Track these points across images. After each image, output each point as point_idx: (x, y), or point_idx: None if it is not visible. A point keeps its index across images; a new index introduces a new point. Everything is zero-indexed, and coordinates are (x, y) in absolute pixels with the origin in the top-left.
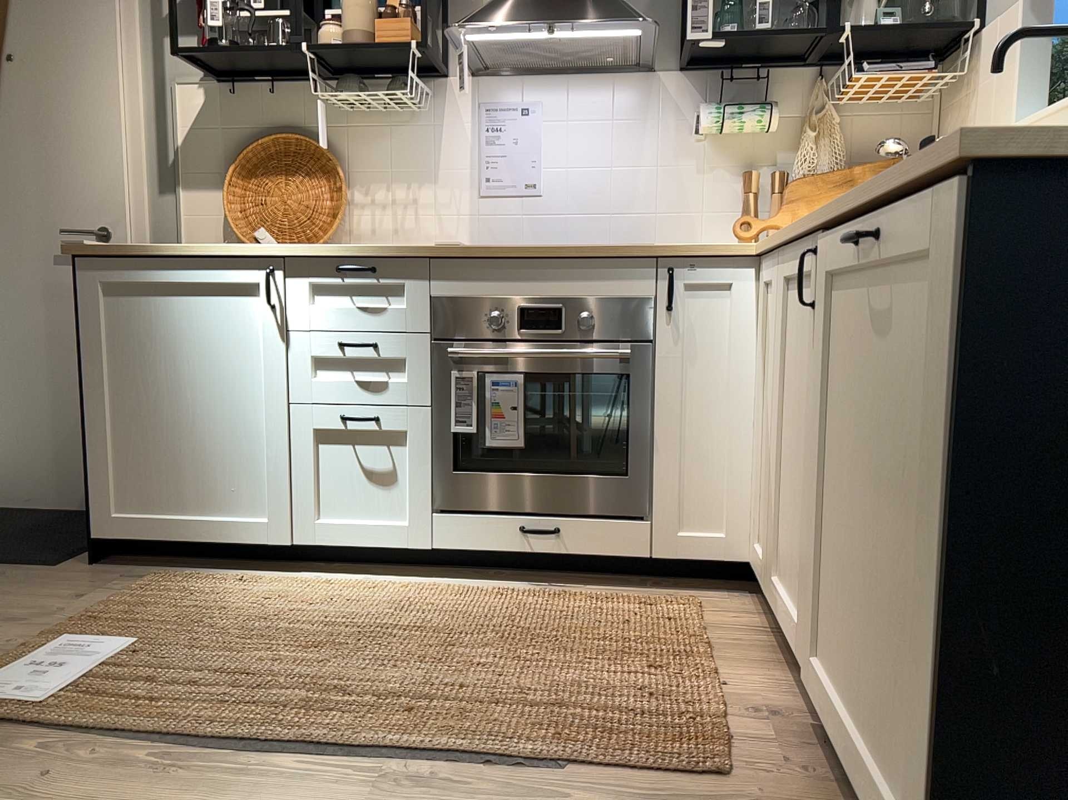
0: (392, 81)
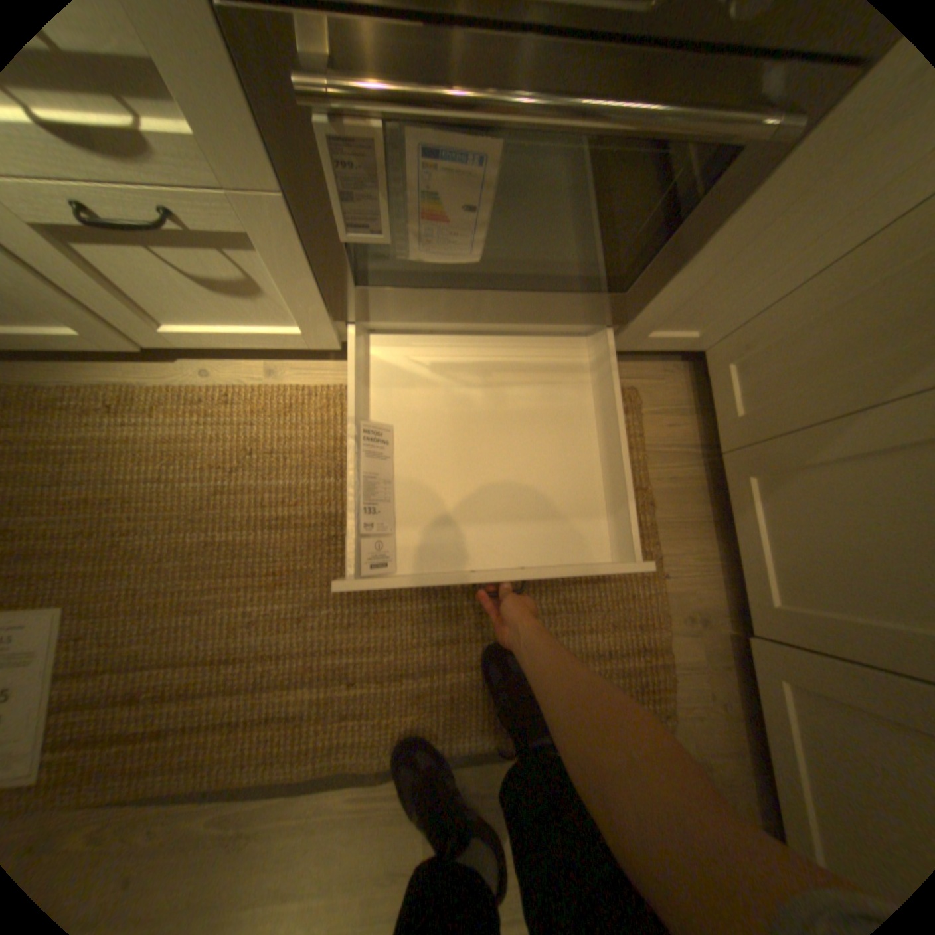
0: None
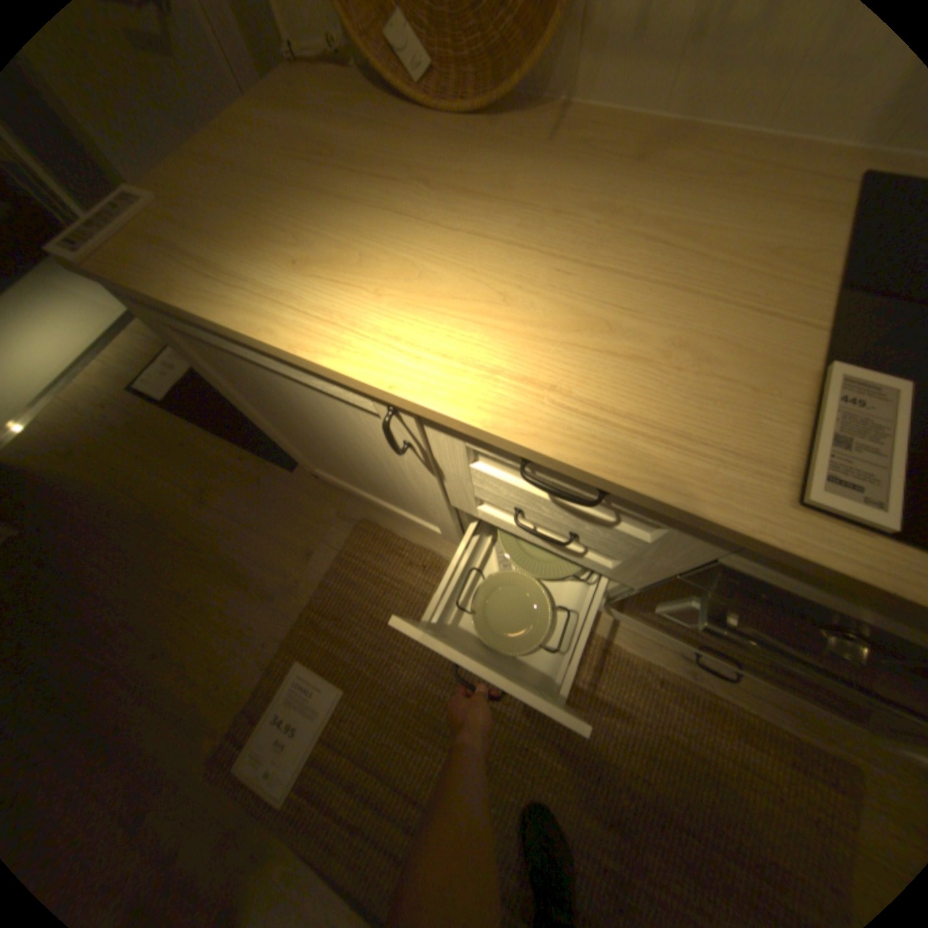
0: None
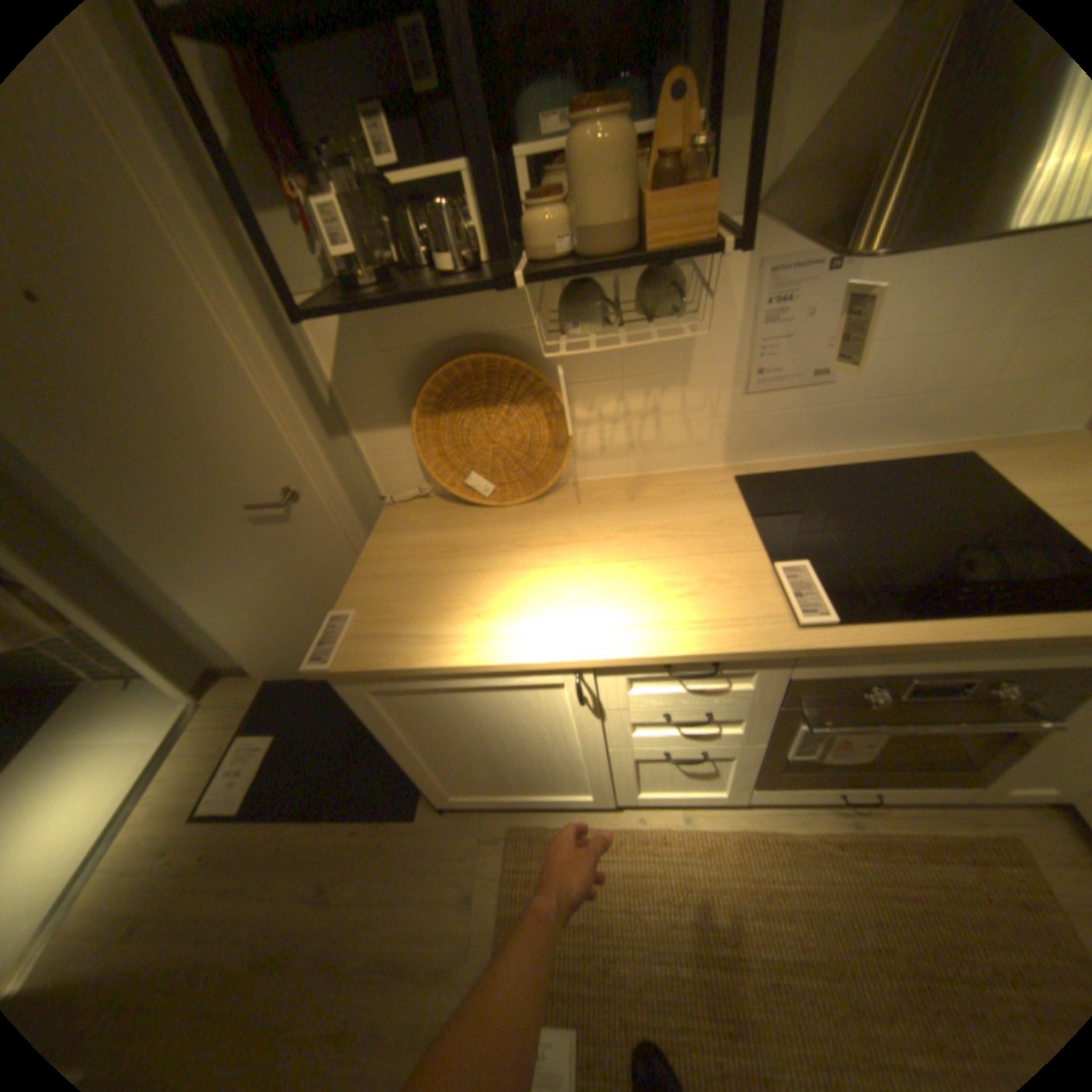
0: (647, 270)
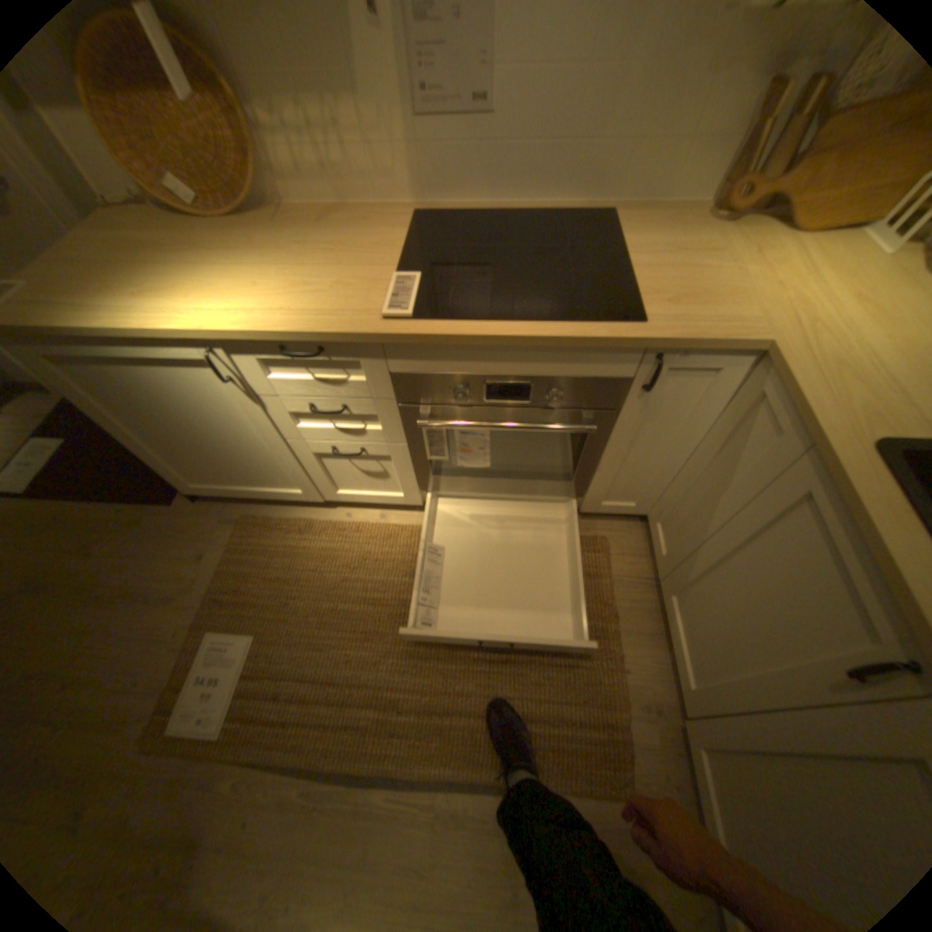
0: None
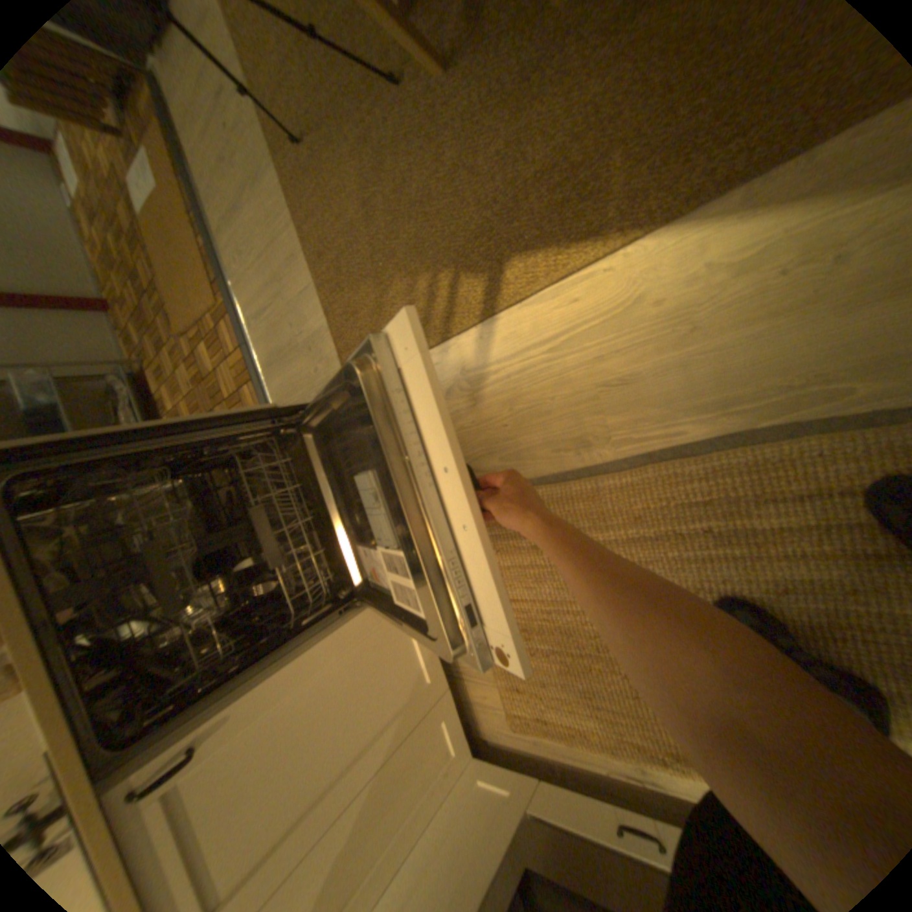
0: None
